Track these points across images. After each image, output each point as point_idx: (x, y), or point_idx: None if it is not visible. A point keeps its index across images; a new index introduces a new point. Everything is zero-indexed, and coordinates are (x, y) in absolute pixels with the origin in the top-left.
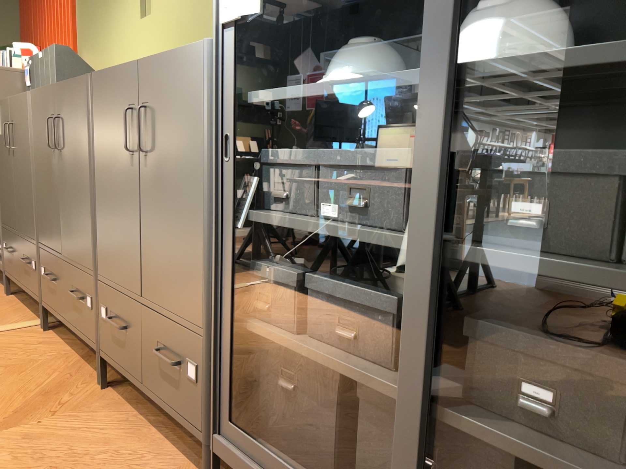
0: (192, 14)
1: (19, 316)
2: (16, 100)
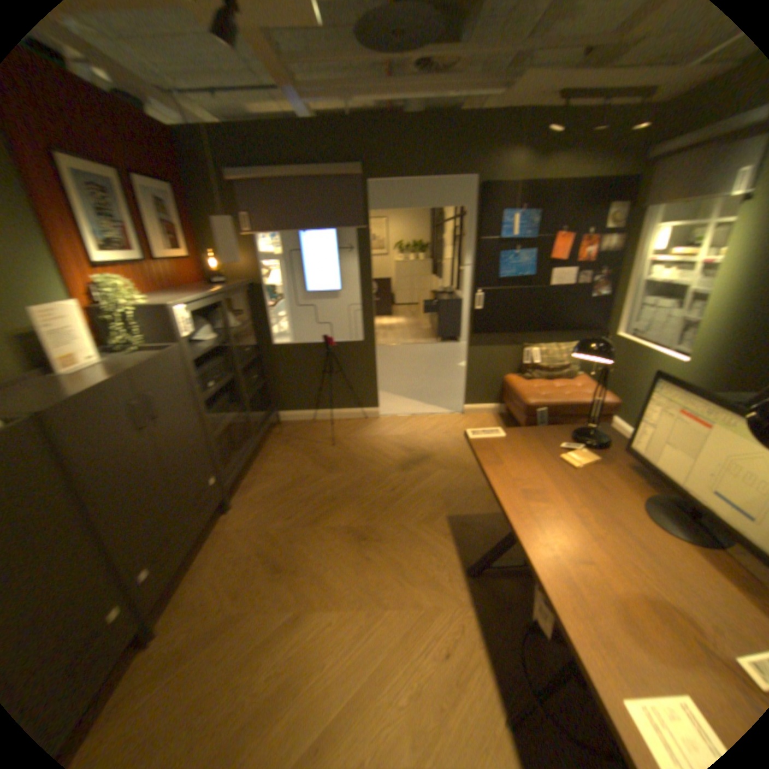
0: None
1: None
2: None
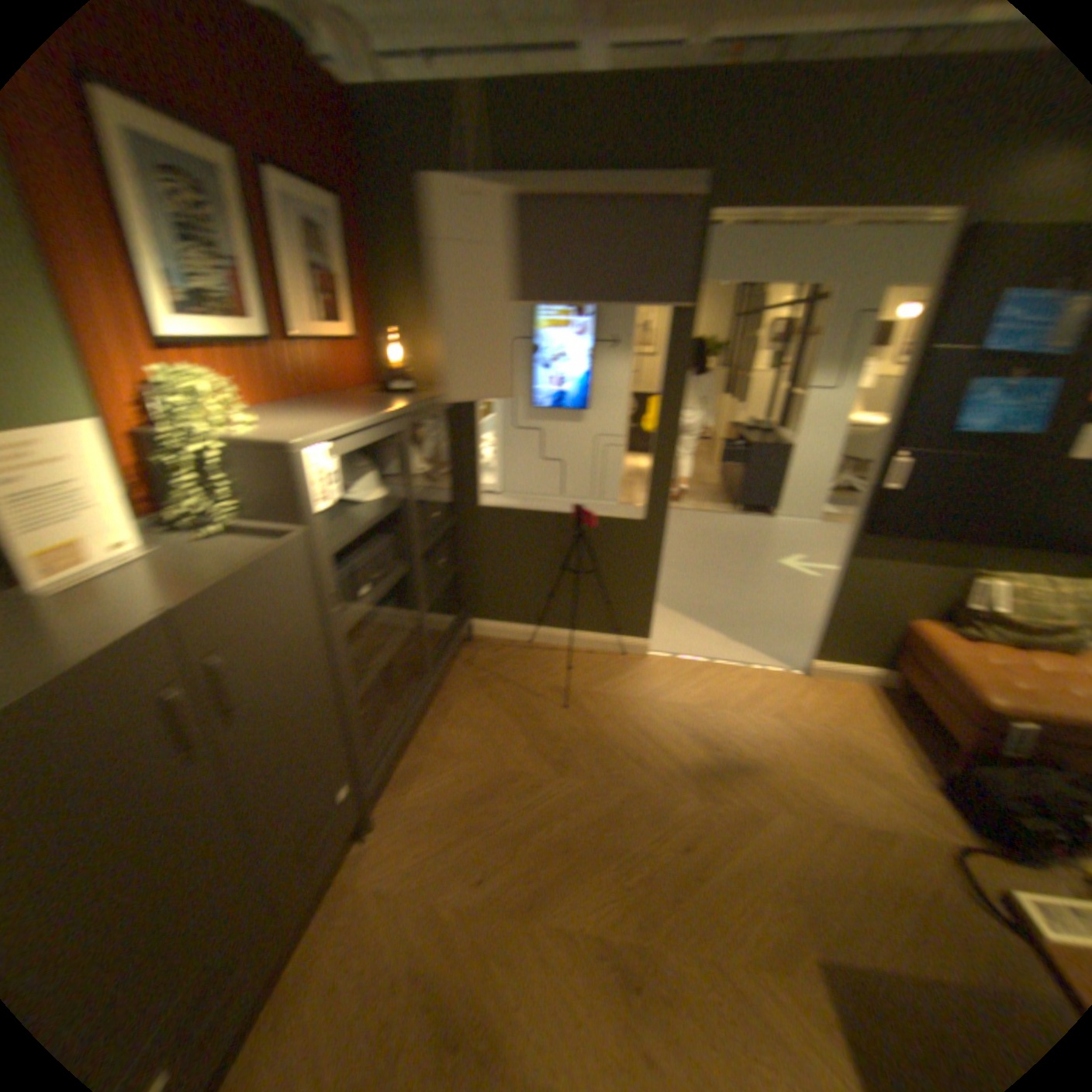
0: None
1: None
2: None
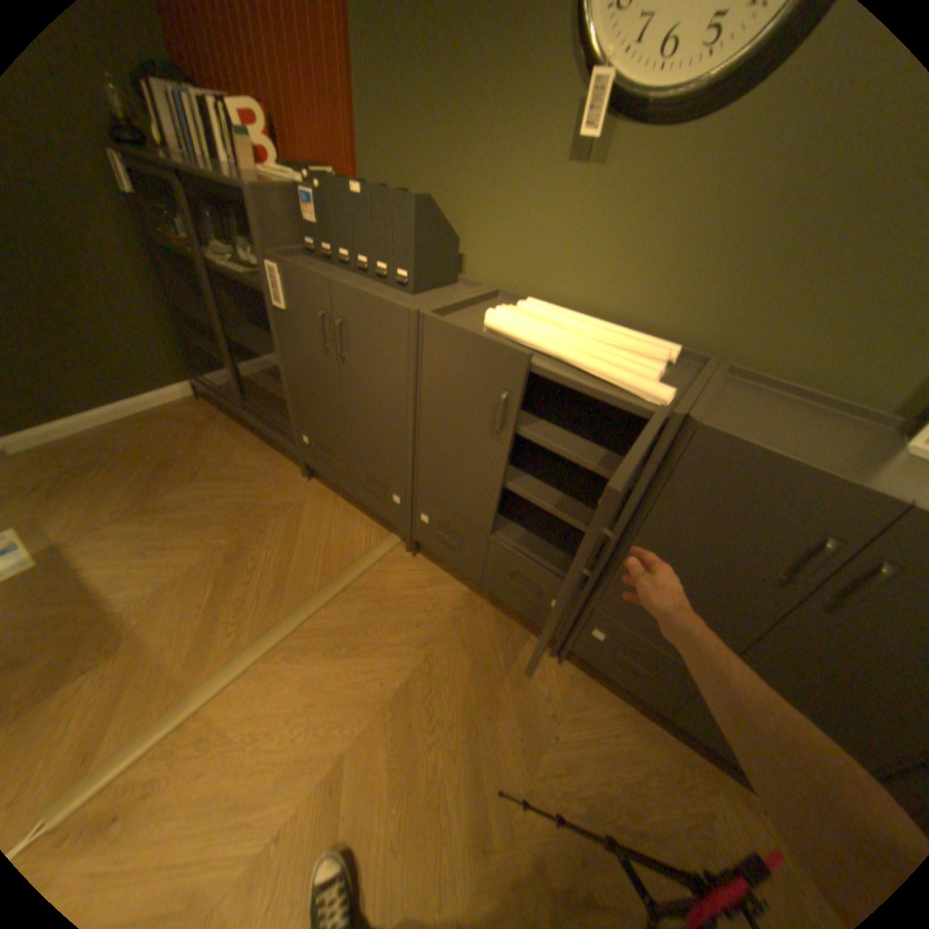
0: (740, 218)
1: (361, 525)
2: (359, 295)
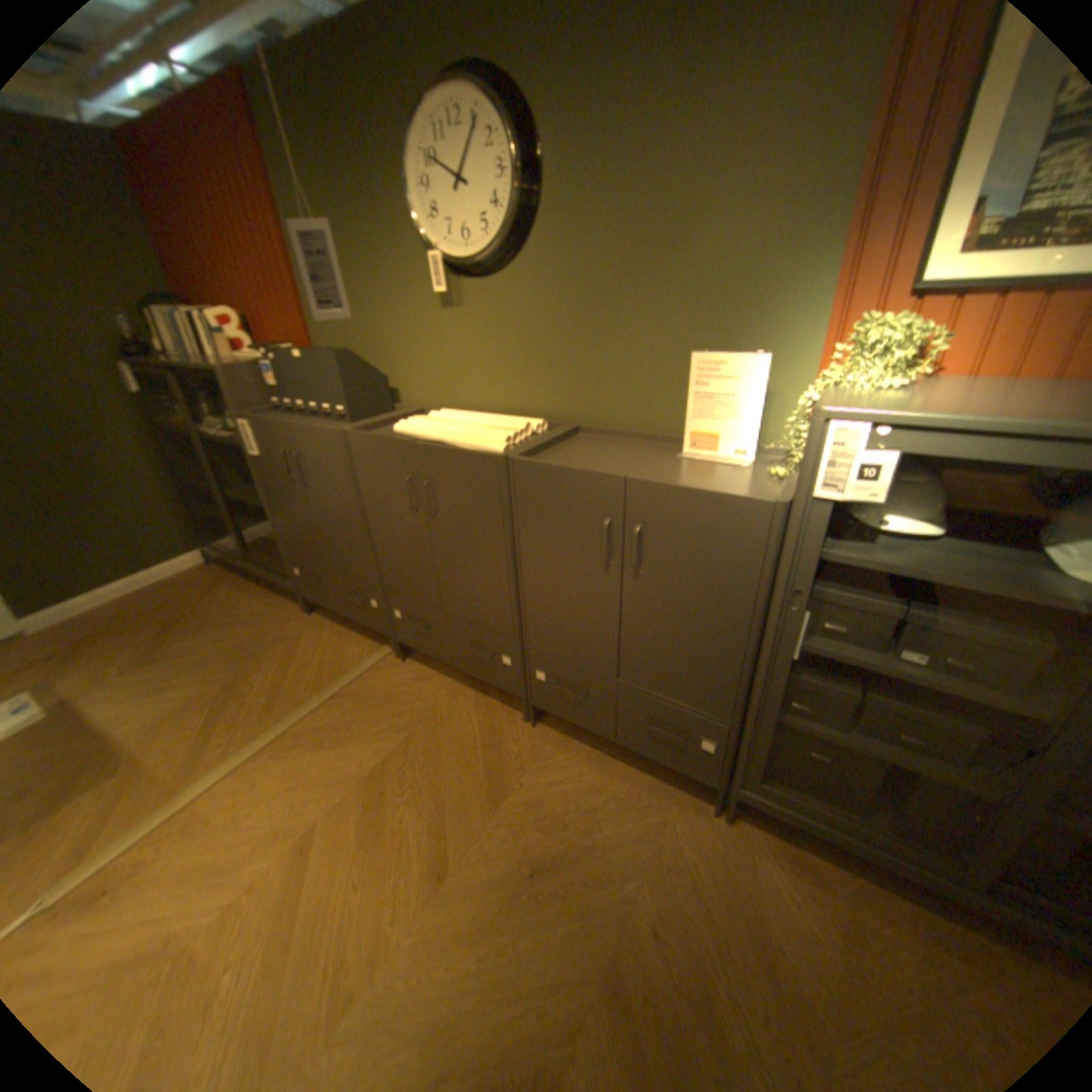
0: (547, 326)
1: (354, 645)
2: (302, 430)
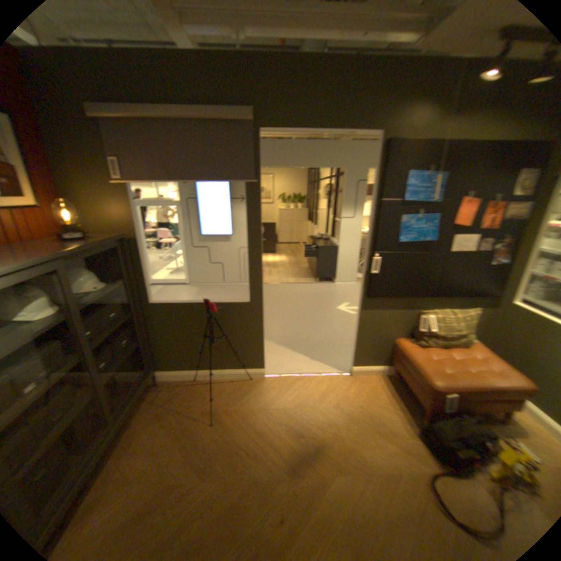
0: None
1: None
2: None
